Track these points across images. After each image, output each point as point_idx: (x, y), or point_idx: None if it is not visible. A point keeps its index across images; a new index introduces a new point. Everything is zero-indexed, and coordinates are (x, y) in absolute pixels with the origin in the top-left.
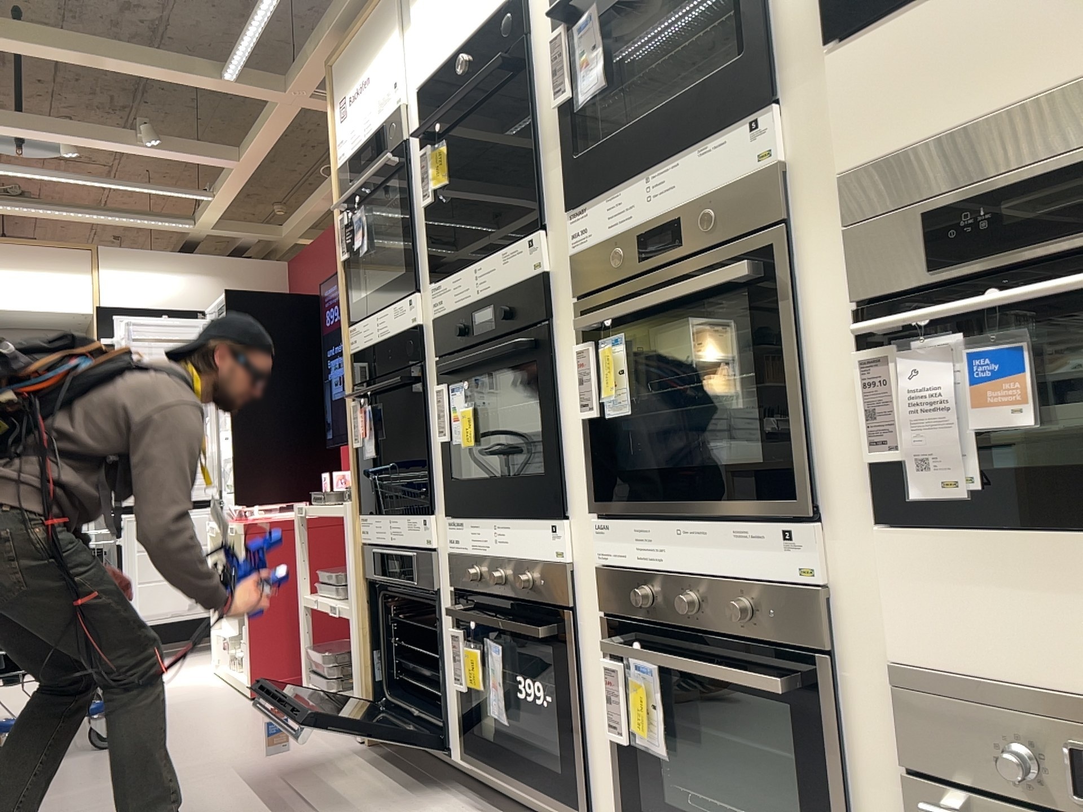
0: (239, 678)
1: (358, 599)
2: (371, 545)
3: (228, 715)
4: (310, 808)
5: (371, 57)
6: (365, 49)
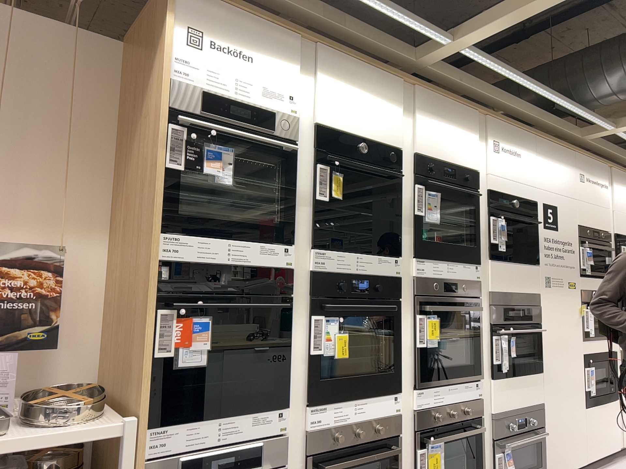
0: None
1: None
2: (167, 455)
3: None
4: None
5: (261, 49)
6: (252, 35)
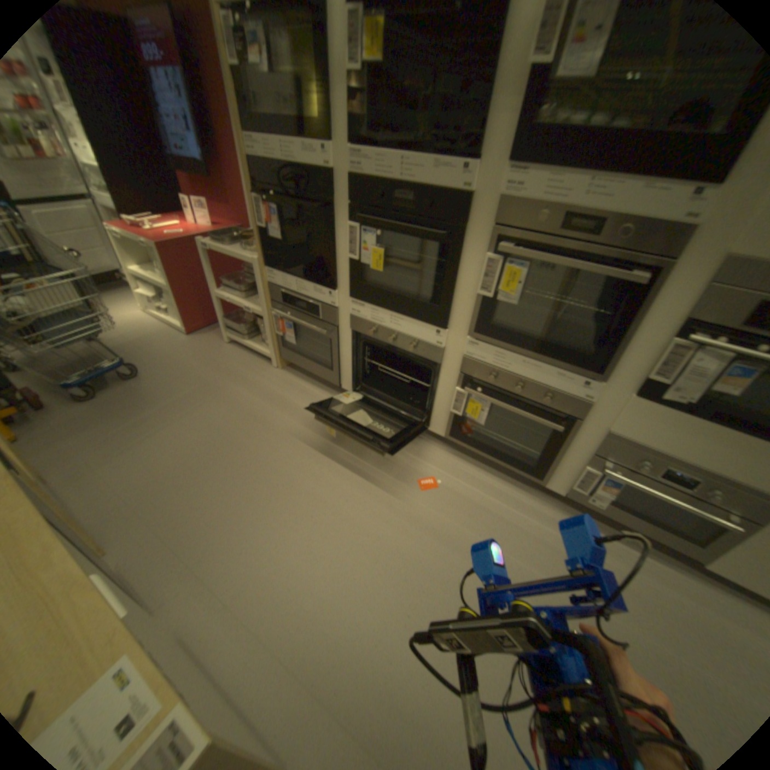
0: (171, 325)
1: (268, 311)
2: (277, 287)
3: (184, 351)
4: (284, 415)
5: None
6: None
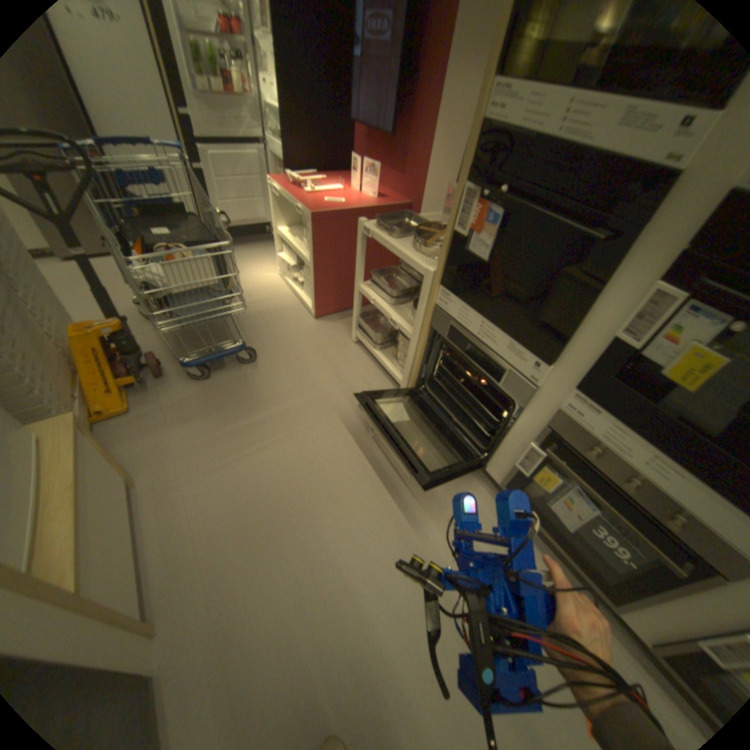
0: (304, 301)
1: (421, 337)
2: (447, 316)
3: (308, 339)
4: (400, 480)
5: None
6: None
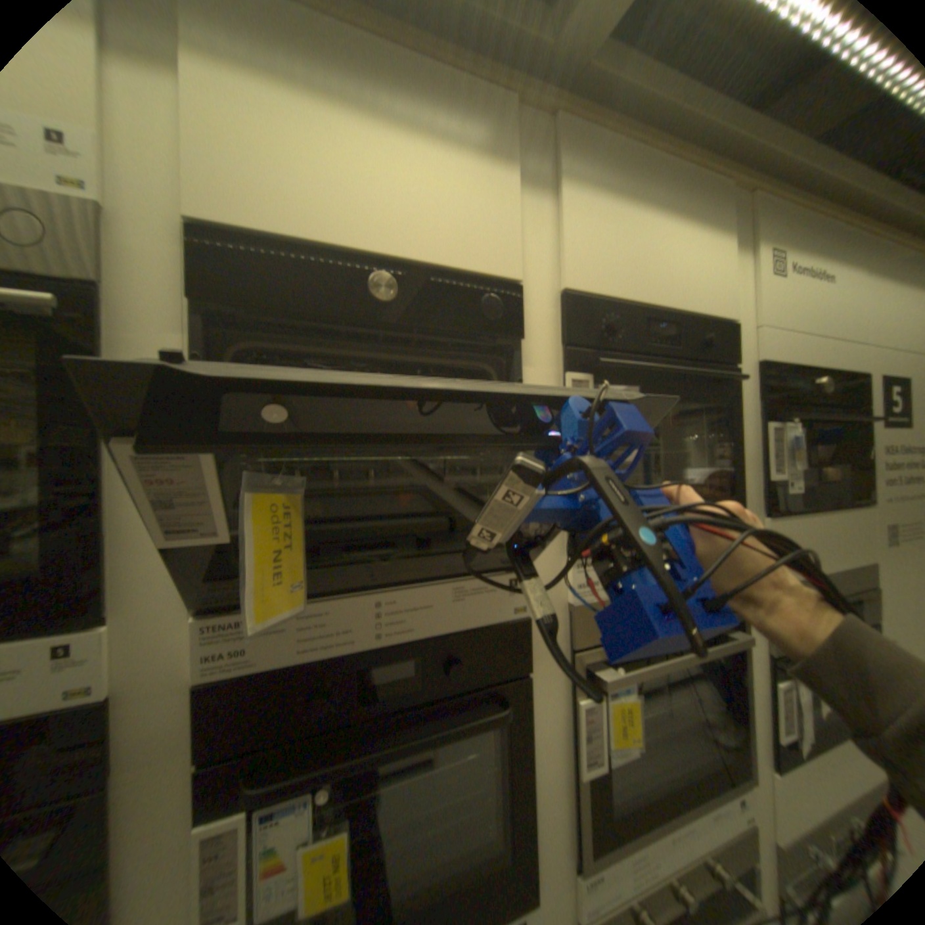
0: None
1: None
2: None
3: None
4: None
5: None
6: None
